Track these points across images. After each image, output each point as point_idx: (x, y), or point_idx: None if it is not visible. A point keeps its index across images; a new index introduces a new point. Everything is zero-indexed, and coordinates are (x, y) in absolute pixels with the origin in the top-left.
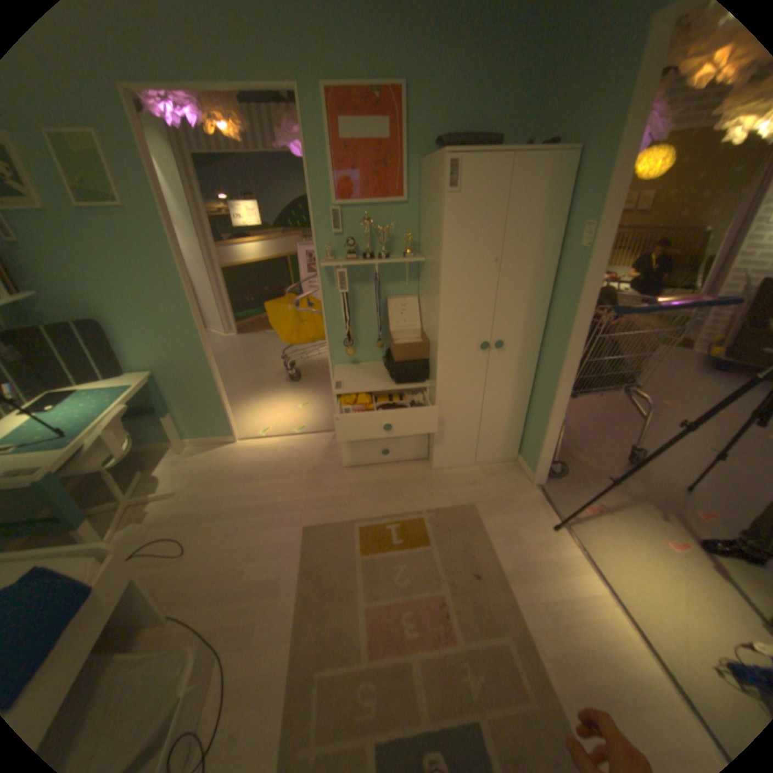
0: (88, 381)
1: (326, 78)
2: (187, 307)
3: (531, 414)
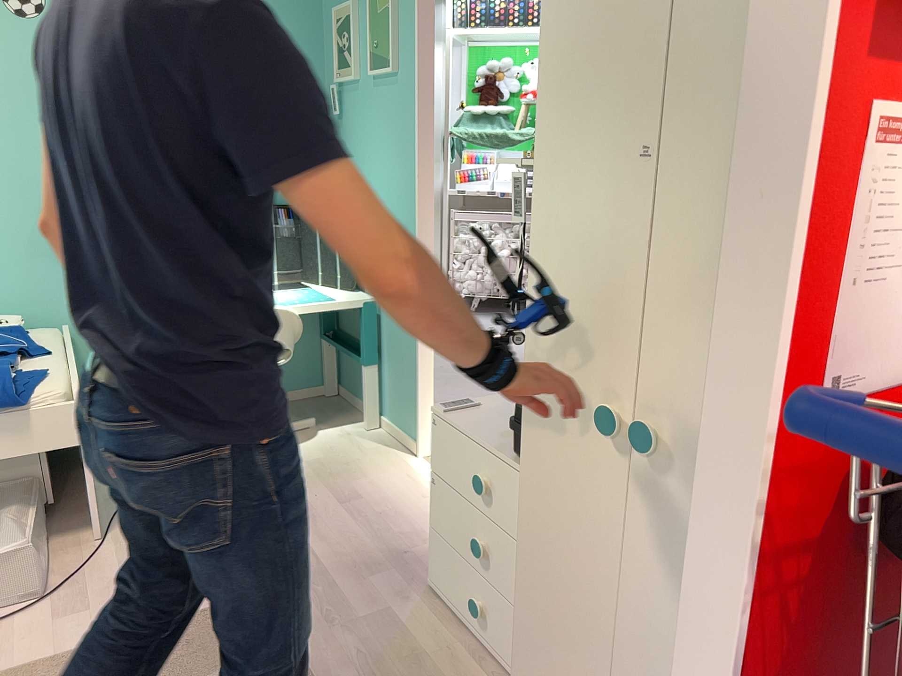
0: (329, 285)
1: None
2: (415, 215)
3: None
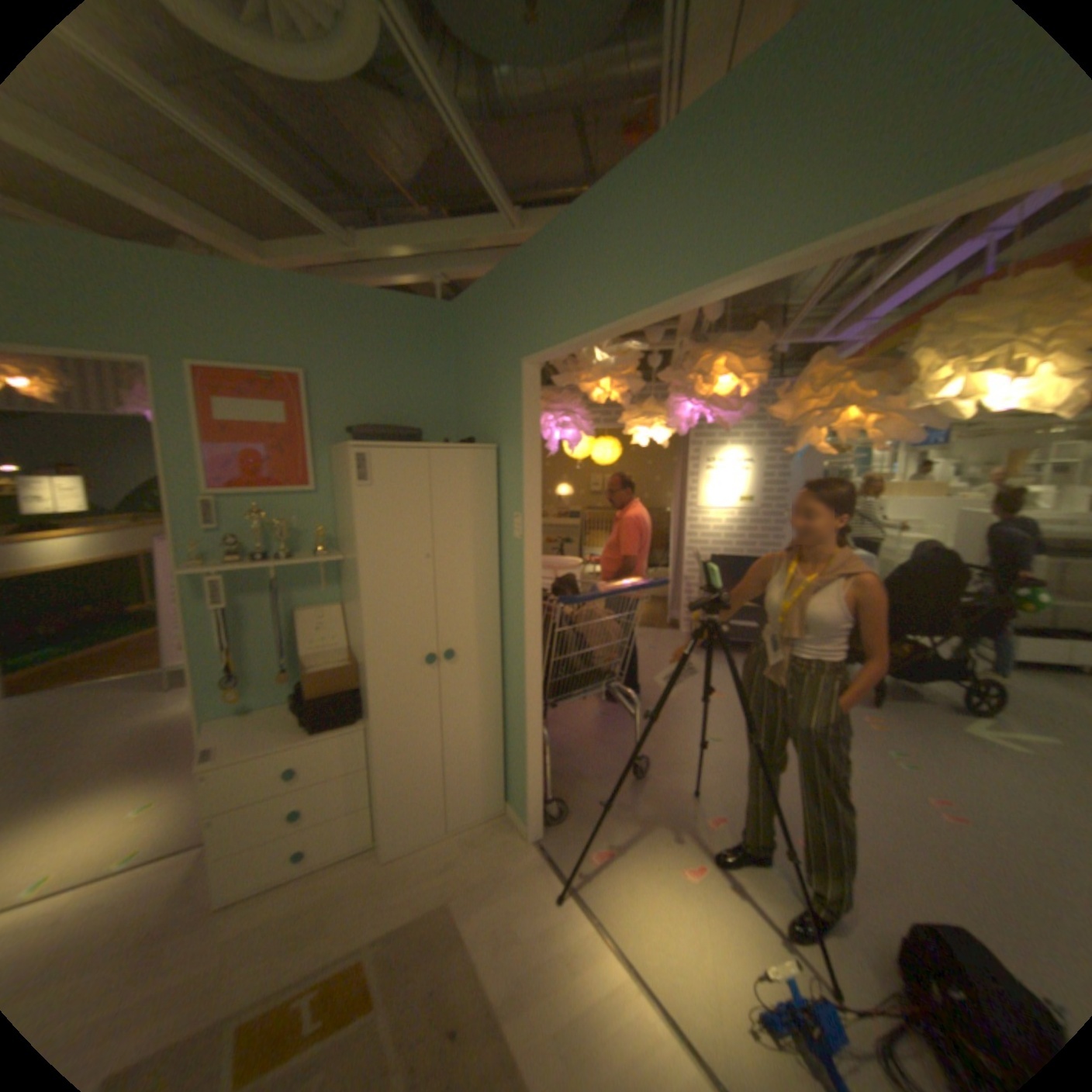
0: None
1: (192, 358)
2: None
3: (508, 741)
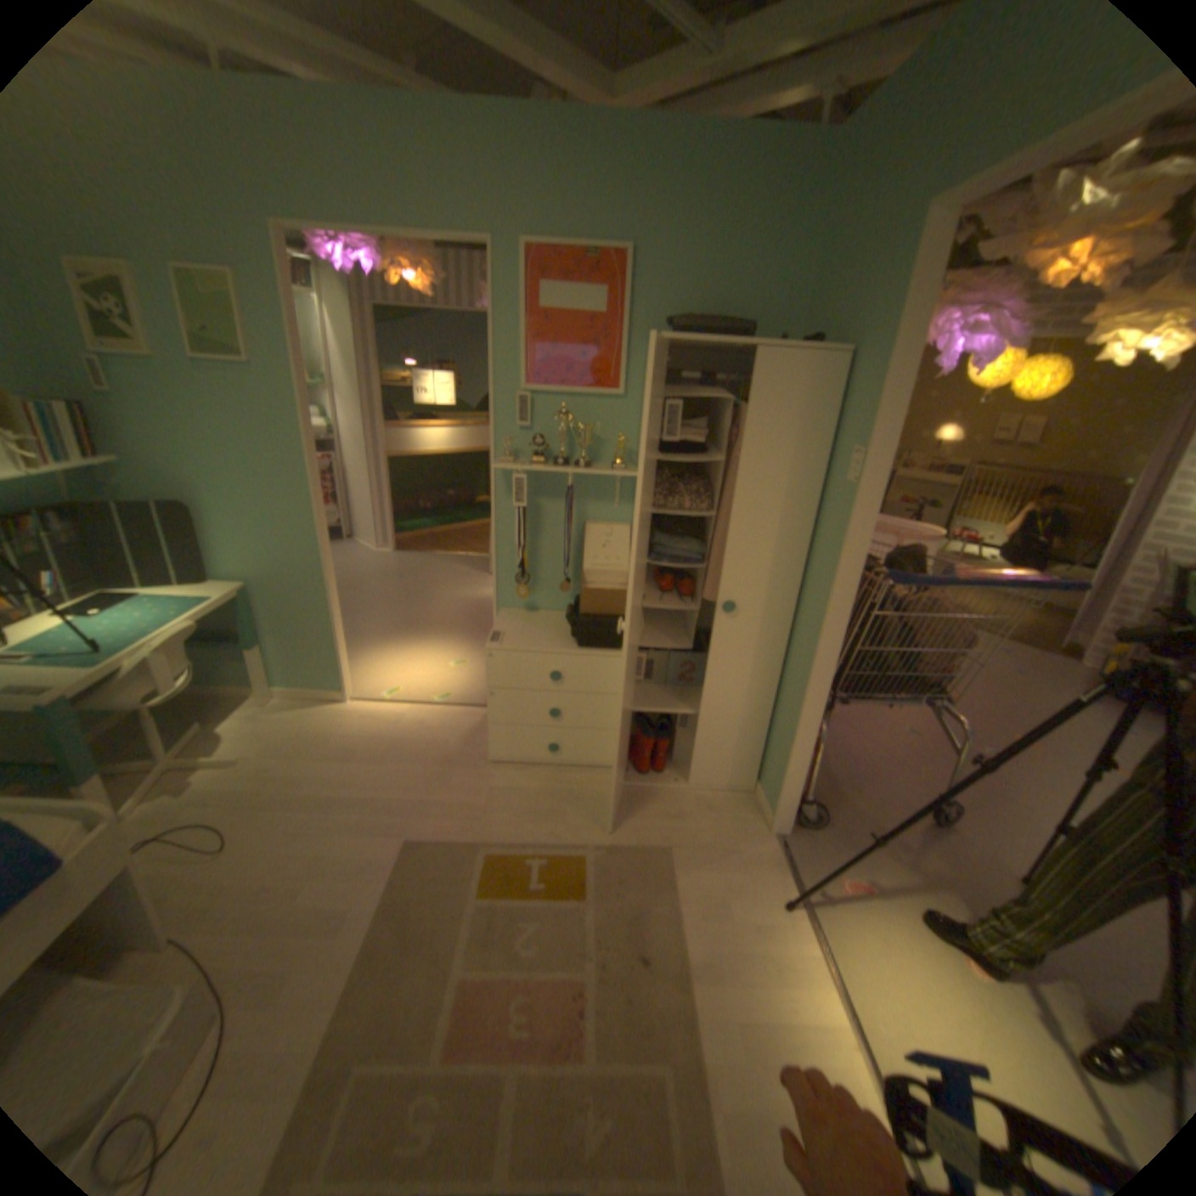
0: (158, 586)
1: (529, 234)
2: (309, 502)
3: (778, 720)
